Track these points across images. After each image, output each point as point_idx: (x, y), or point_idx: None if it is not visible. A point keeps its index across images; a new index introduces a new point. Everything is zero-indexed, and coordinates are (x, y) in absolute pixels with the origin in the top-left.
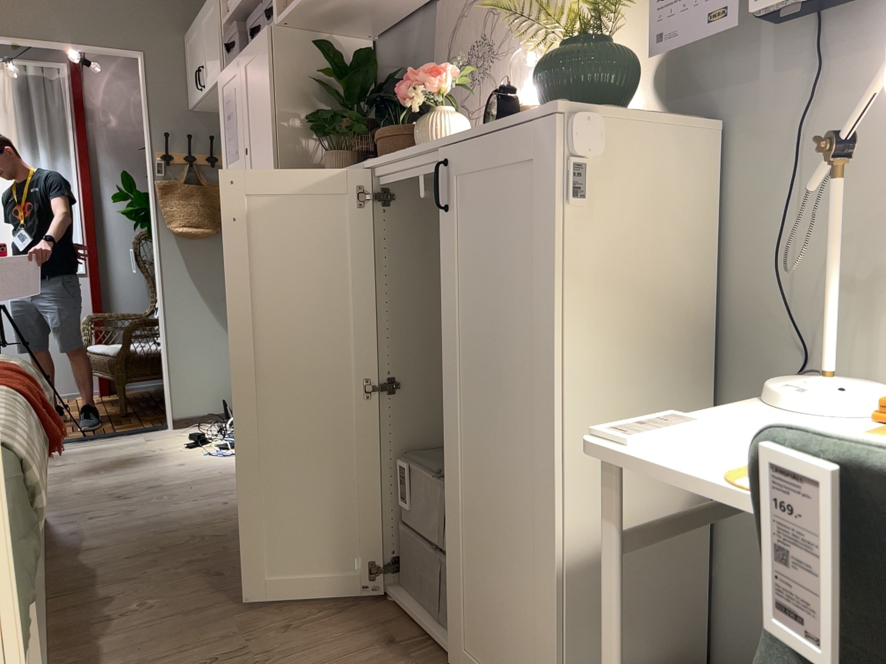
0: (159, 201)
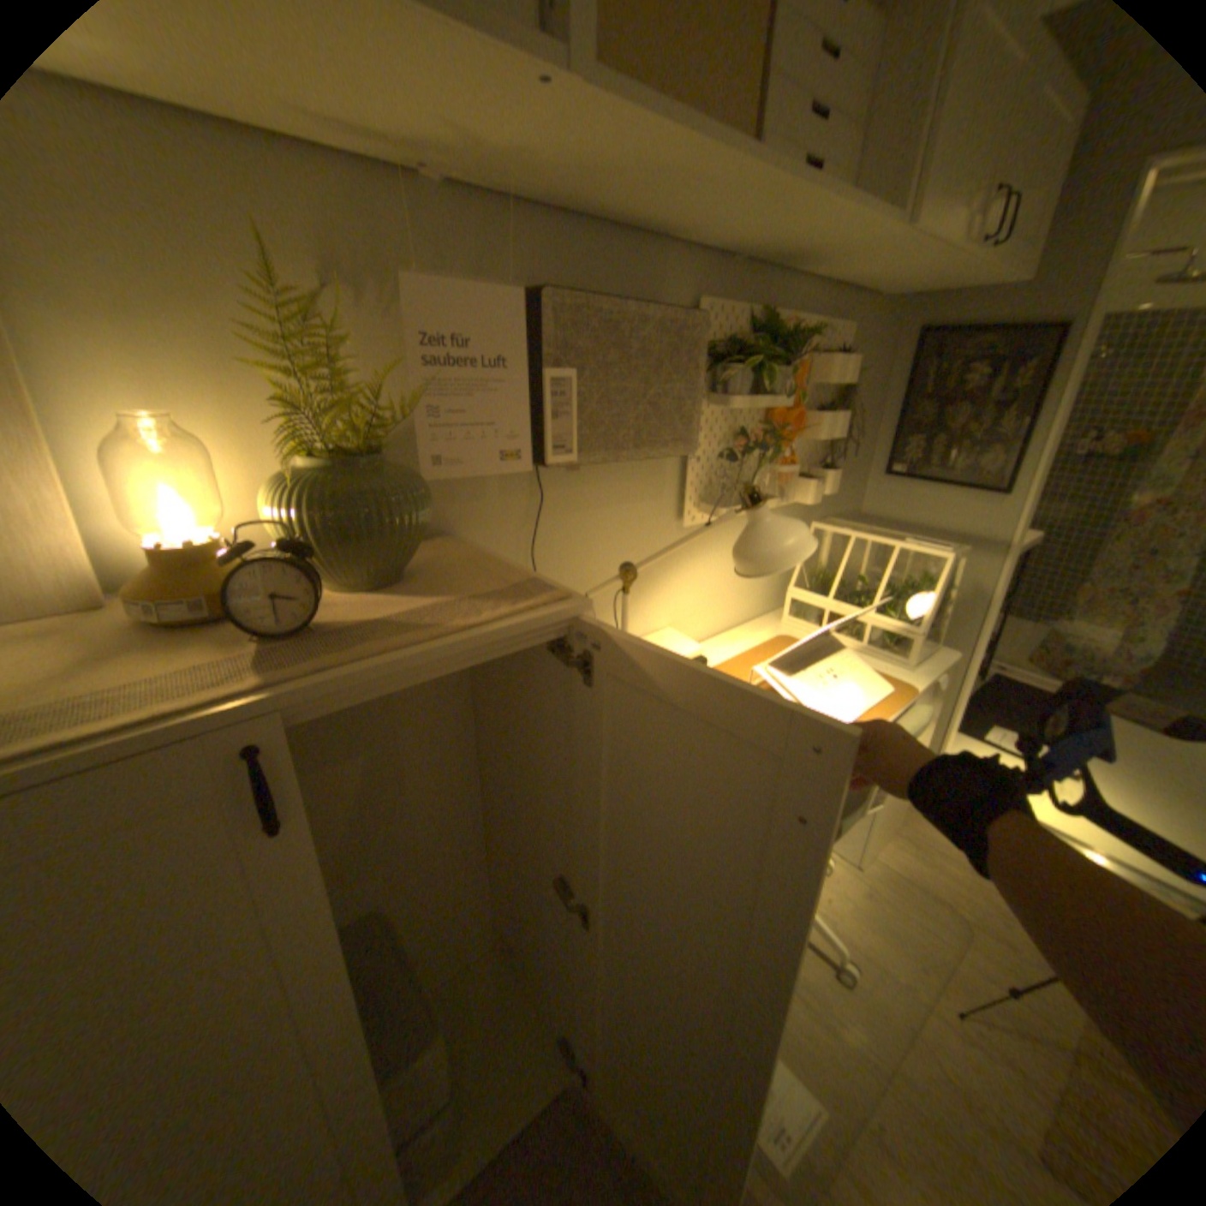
0: None
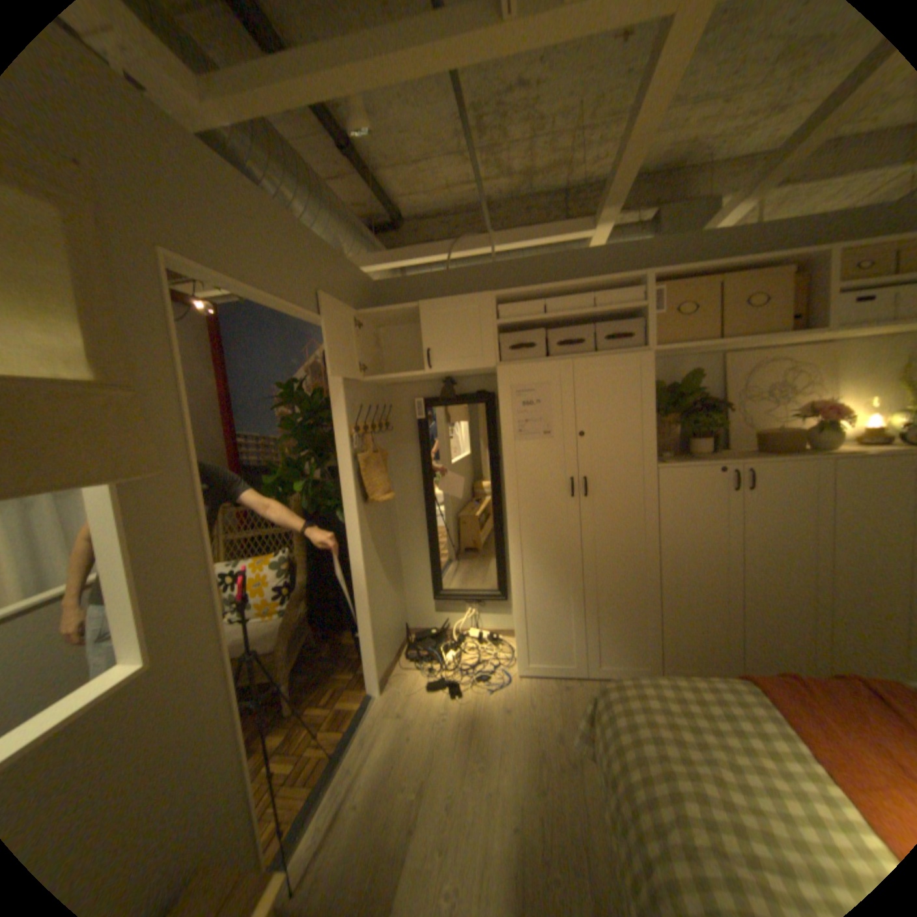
0: (354, 475)
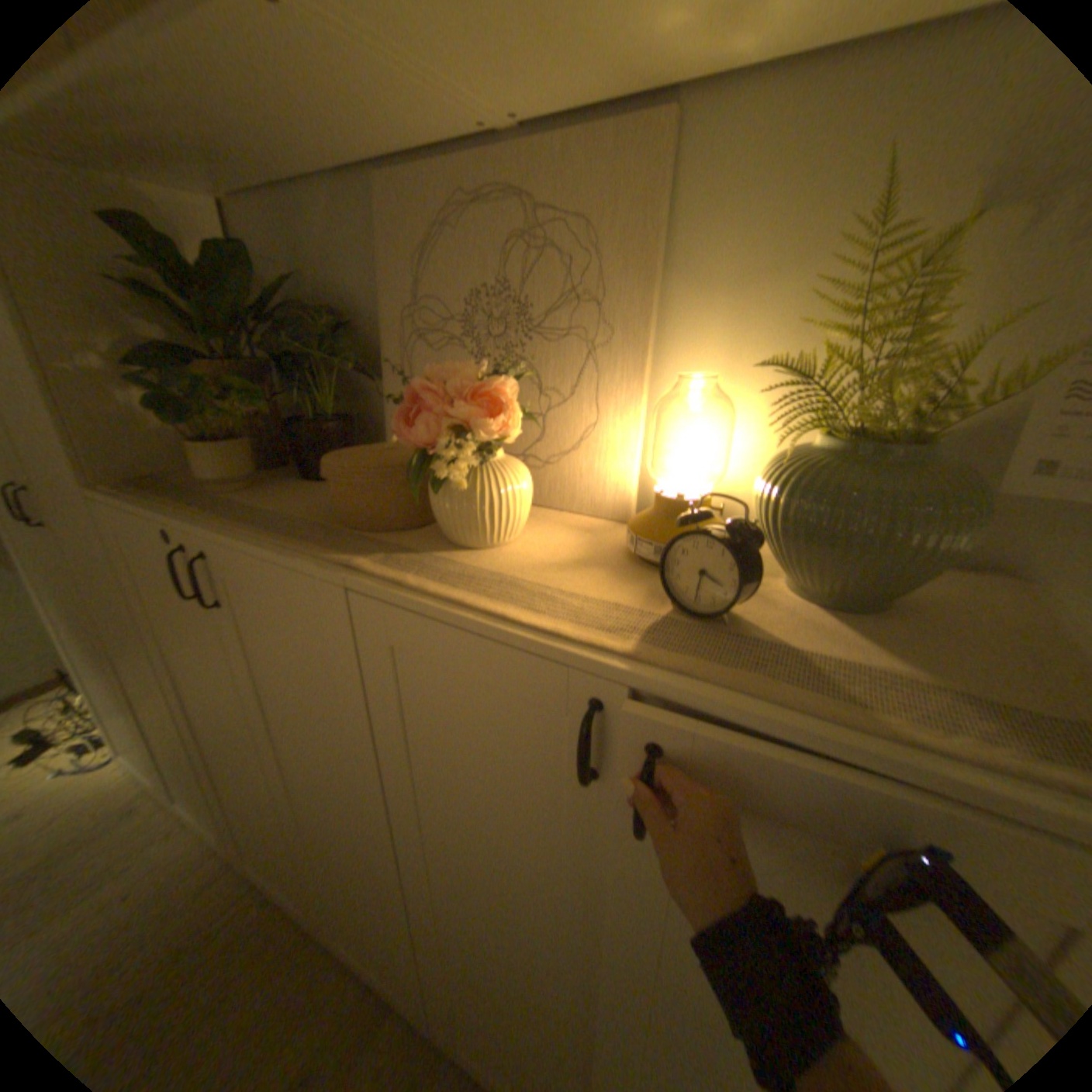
0: None
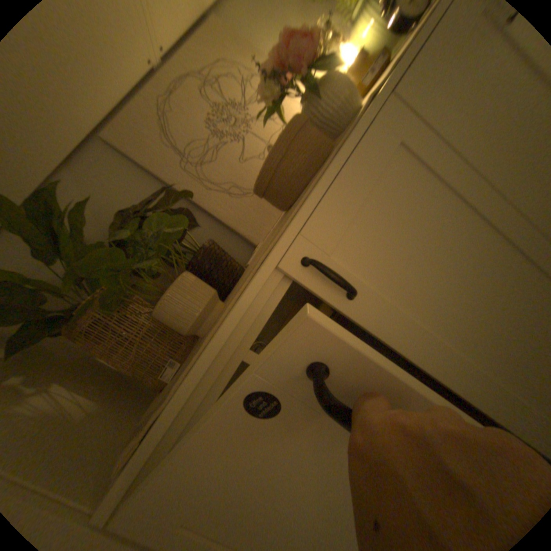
0: None
